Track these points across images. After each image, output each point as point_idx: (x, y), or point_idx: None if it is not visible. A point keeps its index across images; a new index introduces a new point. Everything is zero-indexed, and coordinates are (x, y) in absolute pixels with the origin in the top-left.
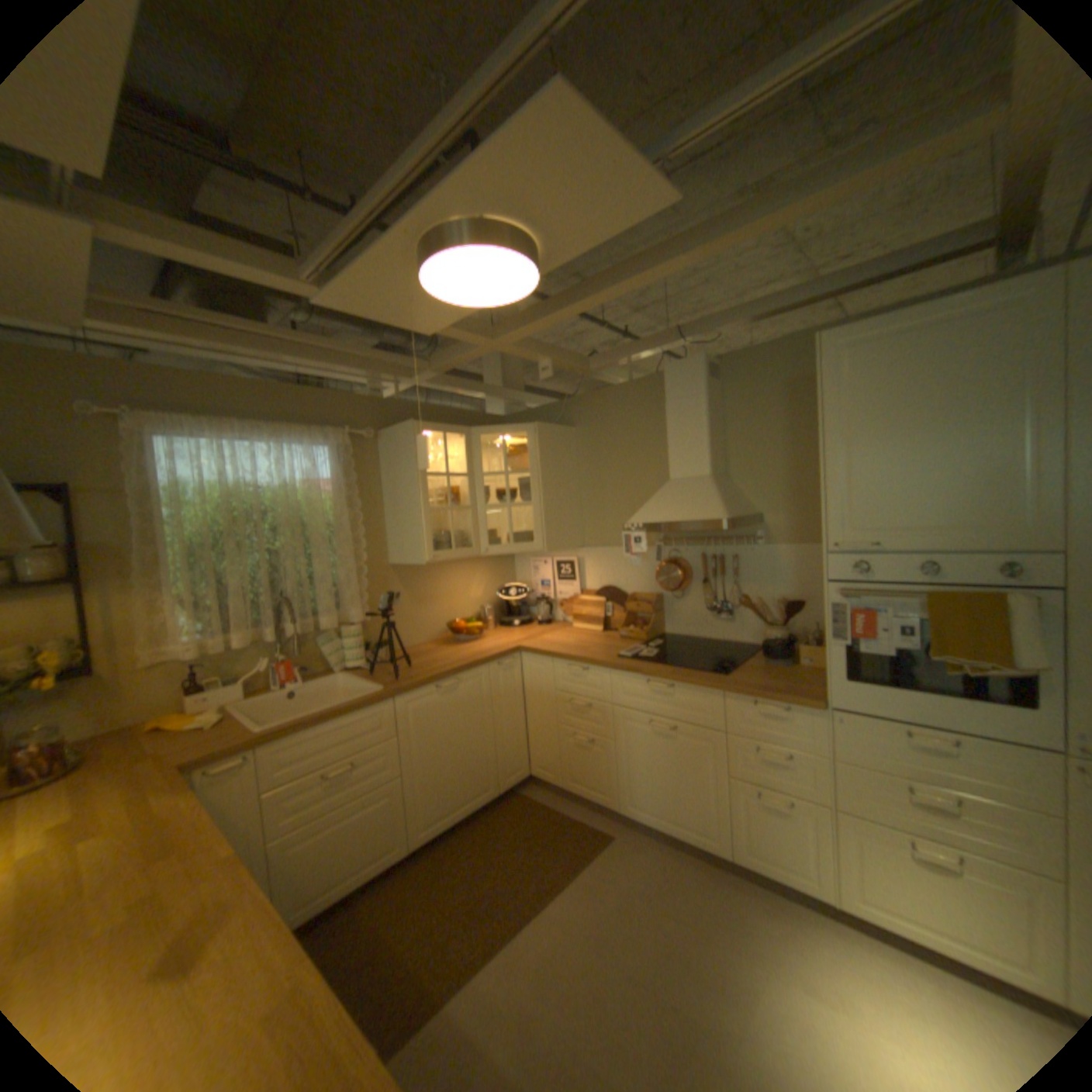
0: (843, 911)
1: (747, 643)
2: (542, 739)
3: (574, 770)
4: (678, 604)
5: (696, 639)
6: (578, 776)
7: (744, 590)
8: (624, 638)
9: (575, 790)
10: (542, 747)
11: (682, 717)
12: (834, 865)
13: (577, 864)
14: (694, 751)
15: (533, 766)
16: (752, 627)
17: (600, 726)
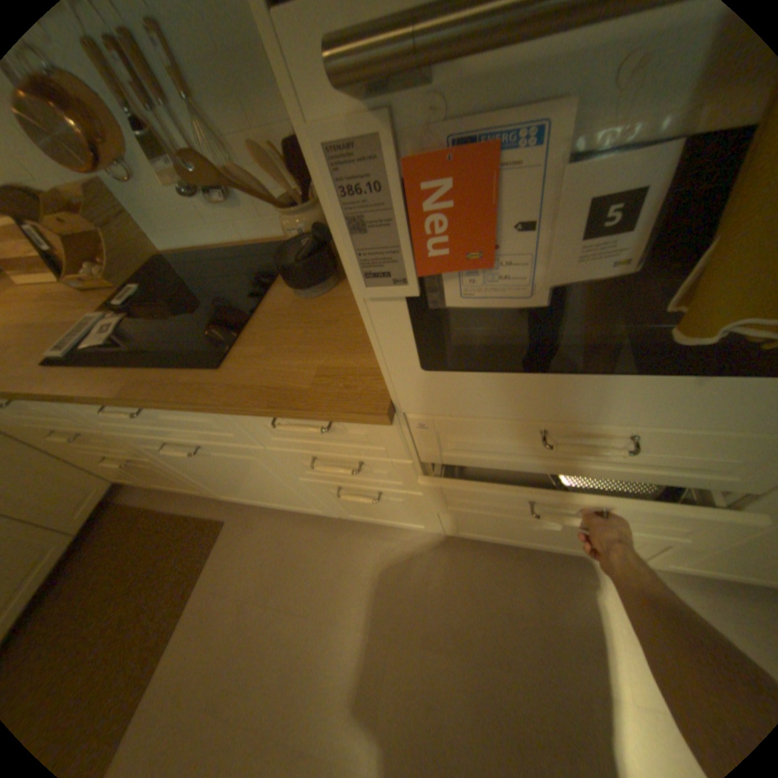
0: (446, 534)
1: (275, 236)
2: (77, 461)
3: (140, 478)
4: (136, 191)
5: (203, 249)
6: (150, 481)
7: (218, 124)
8: (83, 288)
9: (160, 488)
10: (88, 466)
11: (192, 436)
12: (434, 518)
13: (184, 582)
14: (240, 462)
15: (102, 477)
16: (269, 206)
17: (115, 448)
